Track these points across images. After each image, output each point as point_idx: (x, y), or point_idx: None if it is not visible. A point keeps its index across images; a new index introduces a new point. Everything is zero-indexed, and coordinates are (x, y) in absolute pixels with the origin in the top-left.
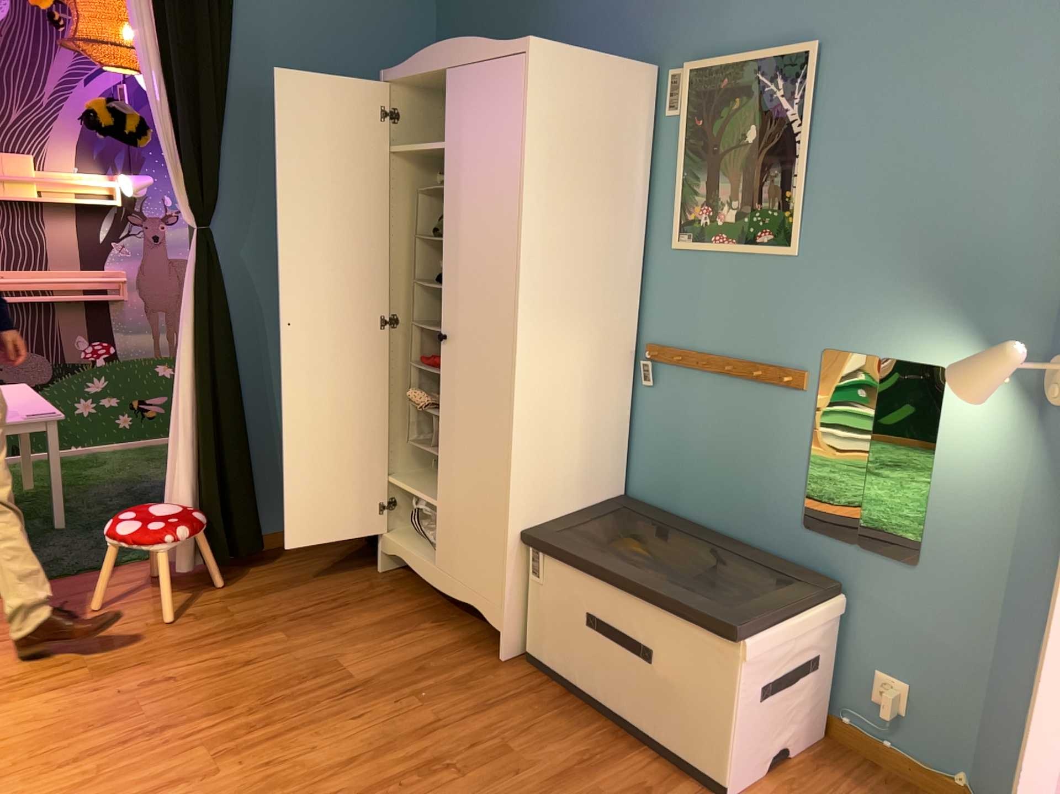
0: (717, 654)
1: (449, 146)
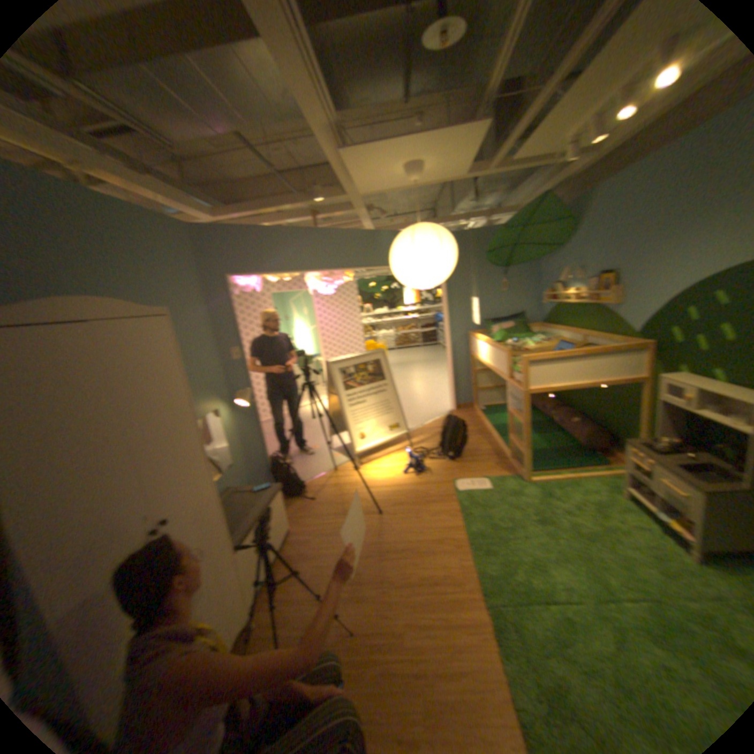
0: (279, 498)
1: (107, 385)
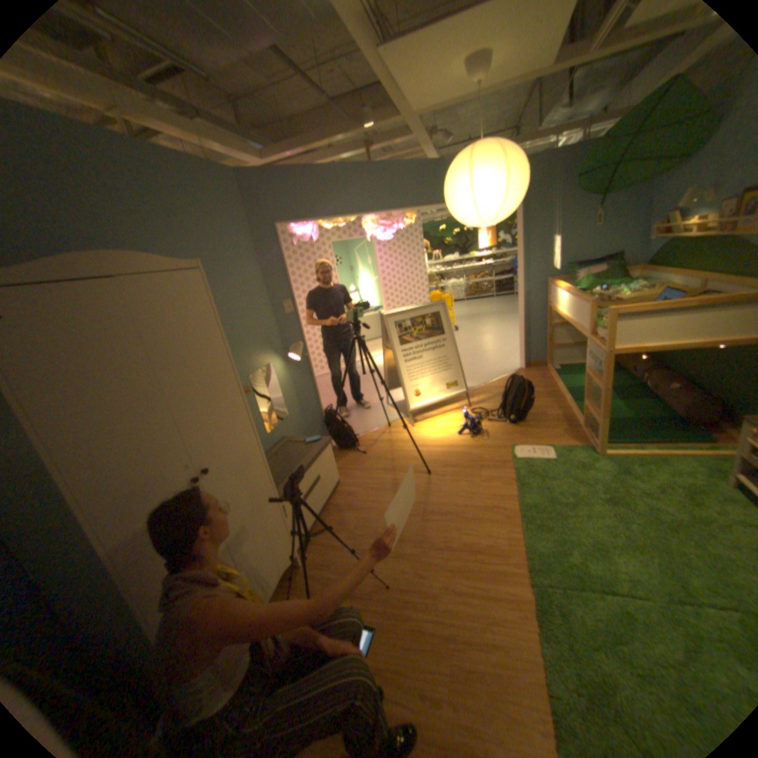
0: (327, 450)
1: (136, 340)
